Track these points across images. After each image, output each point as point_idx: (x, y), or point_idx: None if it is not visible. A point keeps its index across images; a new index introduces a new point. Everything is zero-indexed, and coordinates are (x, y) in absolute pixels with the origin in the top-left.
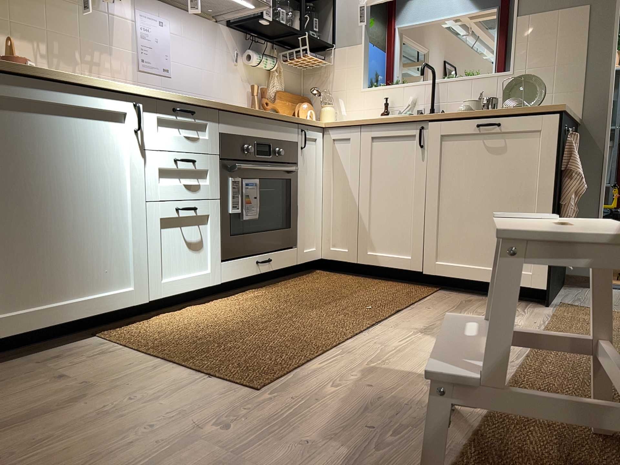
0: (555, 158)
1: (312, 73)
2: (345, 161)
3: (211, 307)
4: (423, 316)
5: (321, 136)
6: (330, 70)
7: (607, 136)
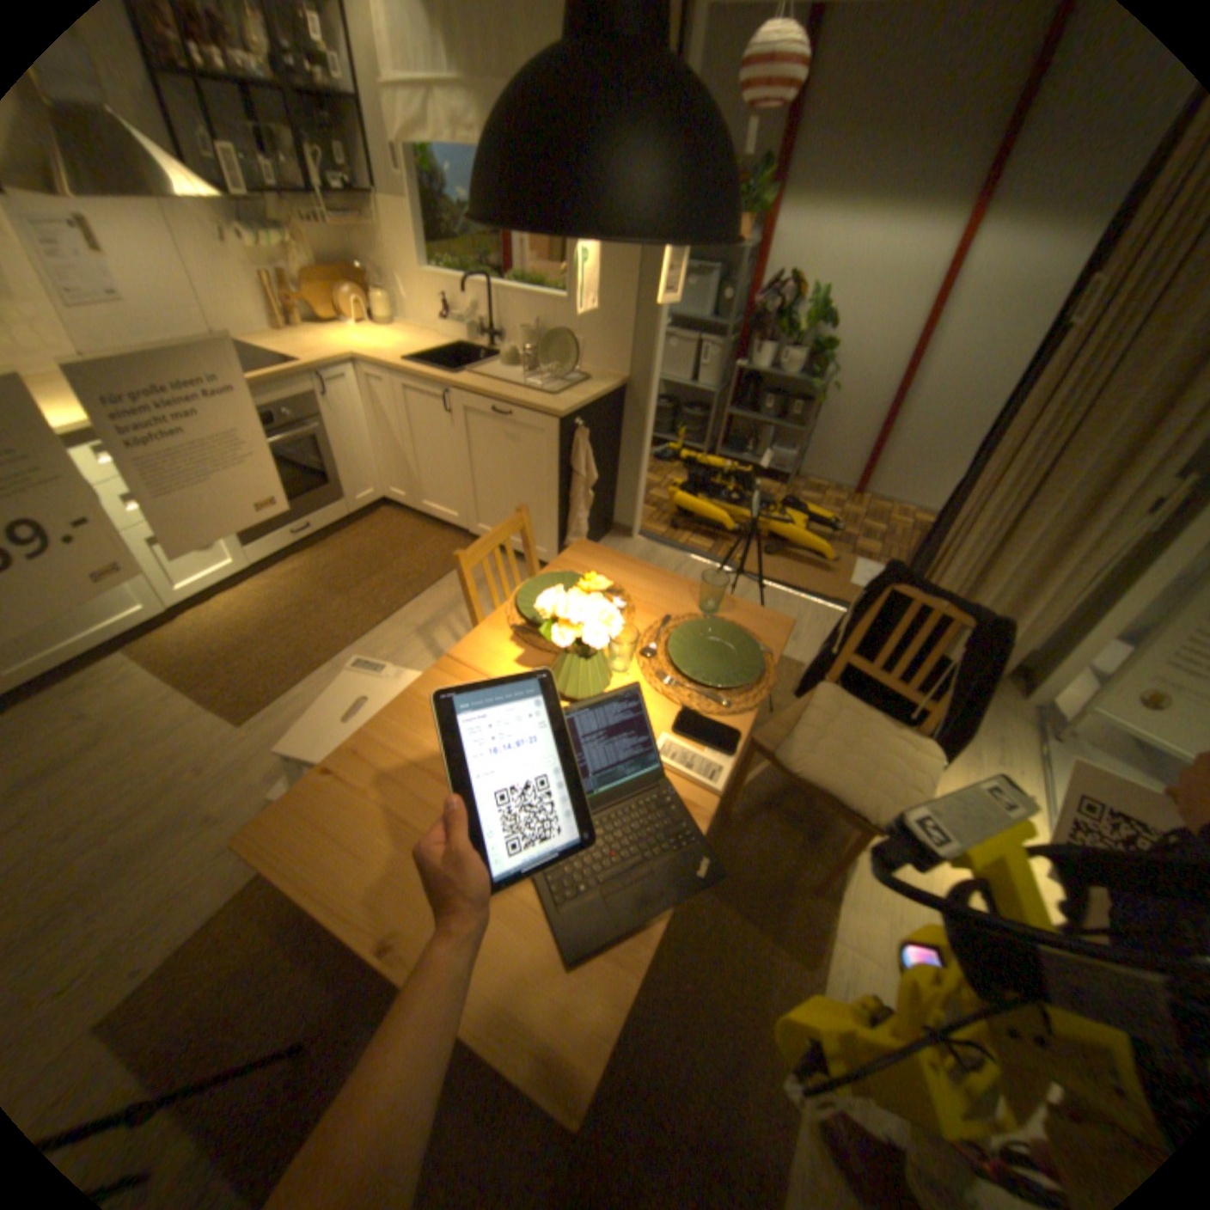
0: (560, 460)
1: (355, 223)
2: (384, 403)
3: (240, 595)
4: (433, 605)
5: (351, 369)
6: (376, 225)
7: (652, 401)
